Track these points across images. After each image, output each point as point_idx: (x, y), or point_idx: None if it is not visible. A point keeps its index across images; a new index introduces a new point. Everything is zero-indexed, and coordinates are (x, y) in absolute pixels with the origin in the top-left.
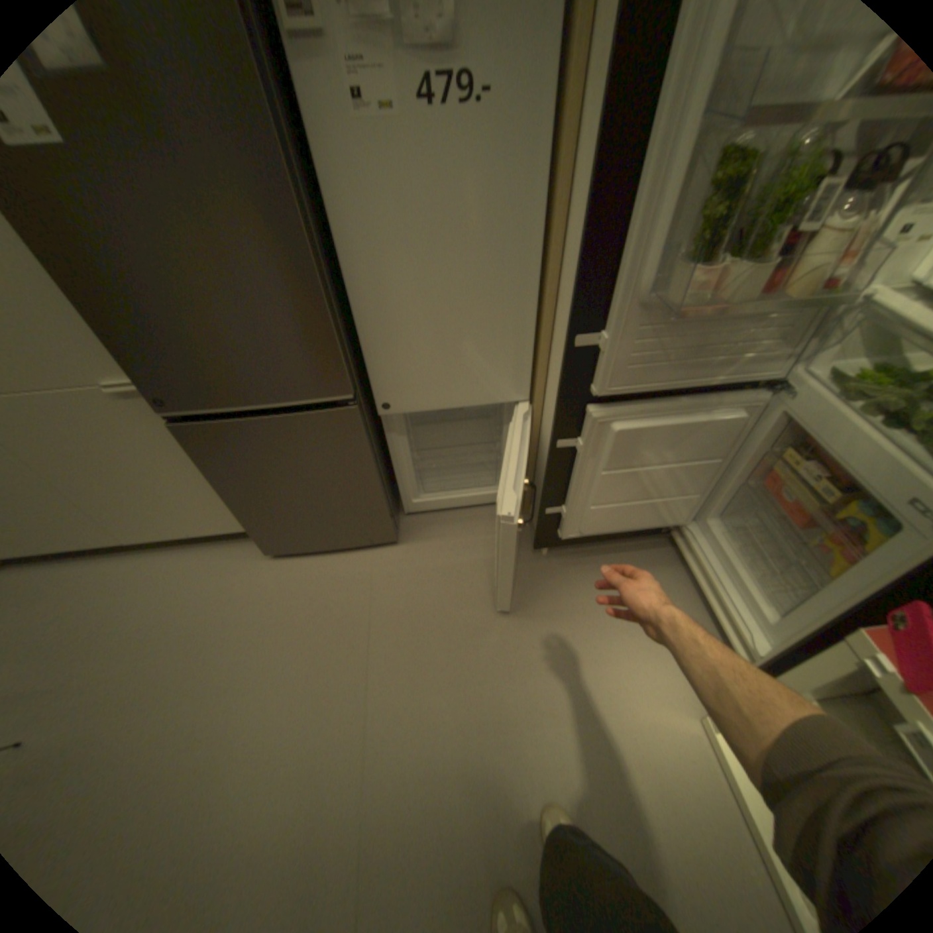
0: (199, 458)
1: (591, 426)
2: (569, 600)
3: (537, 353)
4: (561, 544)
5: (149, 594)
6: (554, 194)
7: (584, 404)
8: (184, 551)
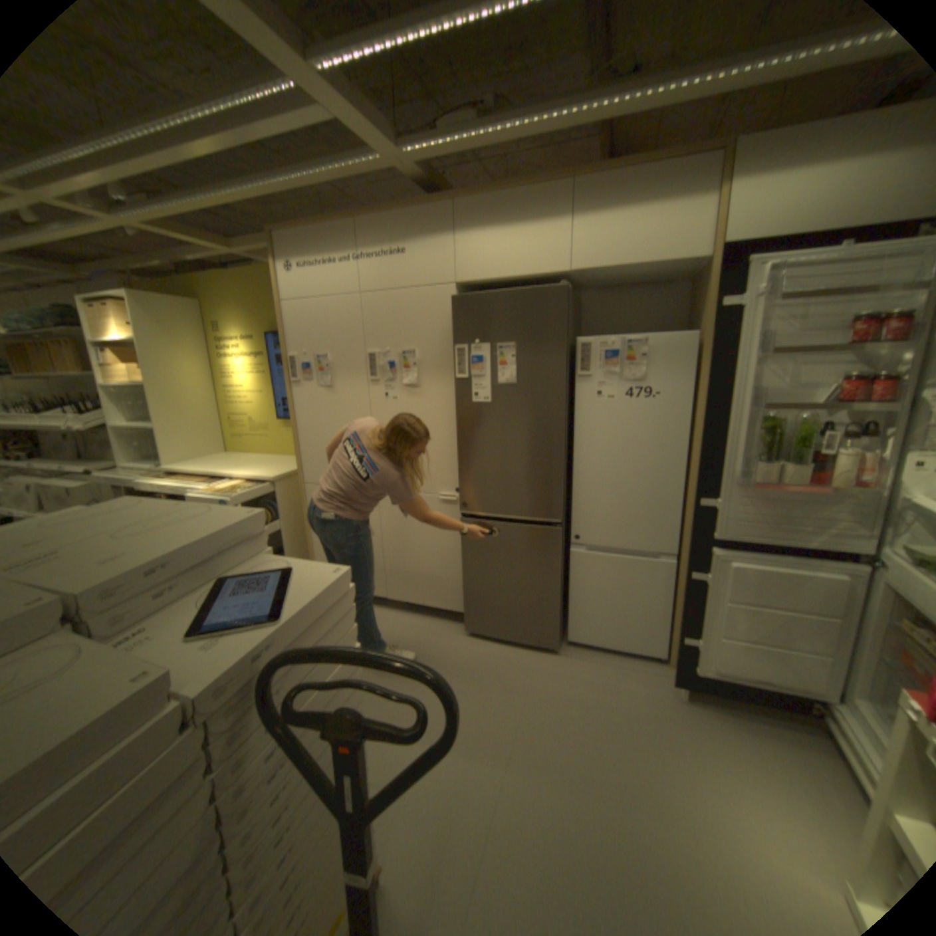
0: (466, 542)
1: (716, 563)
2: (706, 743)
3: (685, 523)
4: (702, 690)
5: (391, 631)
6: (694, 436)
7: (711, 548)
8: (416, 616)
